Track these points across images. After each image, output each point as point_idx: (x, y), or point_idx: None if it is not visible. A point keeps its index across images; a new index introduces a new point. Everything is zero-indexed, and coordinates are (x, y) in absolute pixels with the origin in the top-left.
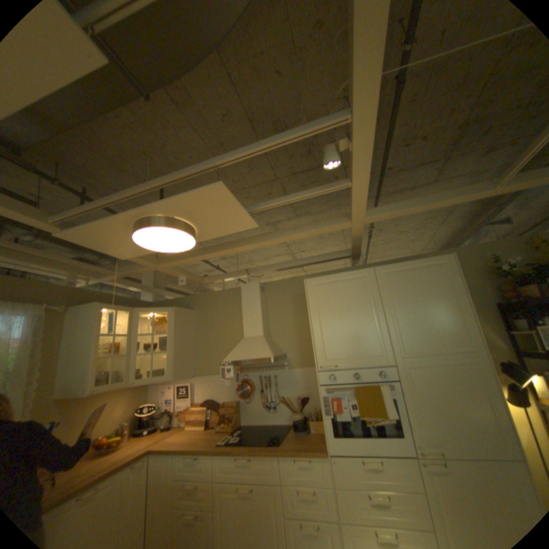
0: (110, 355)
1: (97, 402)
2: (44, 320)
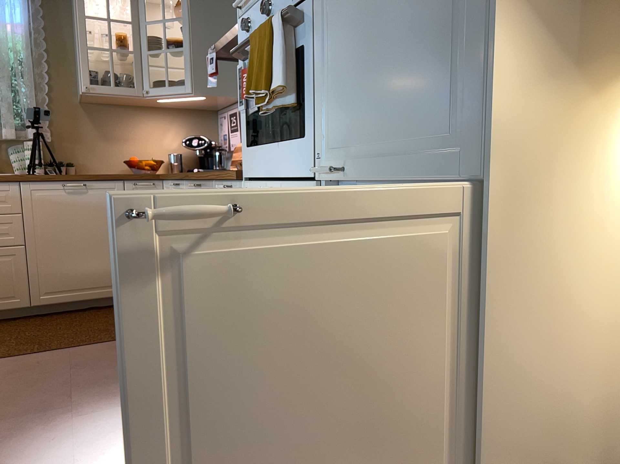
0: (127, 54)
1: (138, 119)
2: (47, 3)
